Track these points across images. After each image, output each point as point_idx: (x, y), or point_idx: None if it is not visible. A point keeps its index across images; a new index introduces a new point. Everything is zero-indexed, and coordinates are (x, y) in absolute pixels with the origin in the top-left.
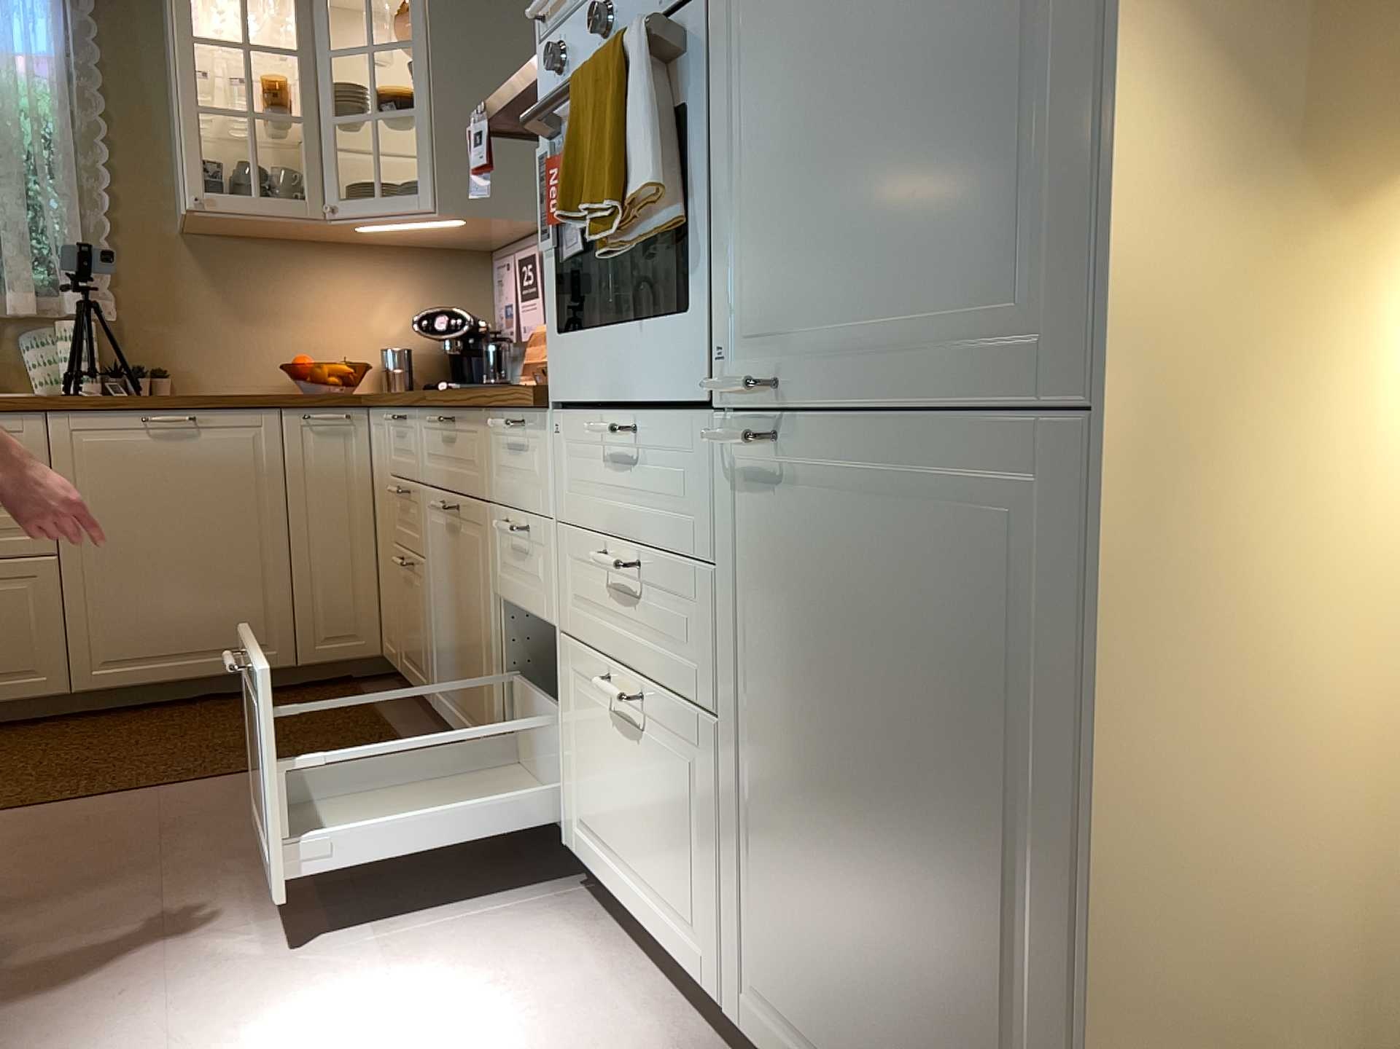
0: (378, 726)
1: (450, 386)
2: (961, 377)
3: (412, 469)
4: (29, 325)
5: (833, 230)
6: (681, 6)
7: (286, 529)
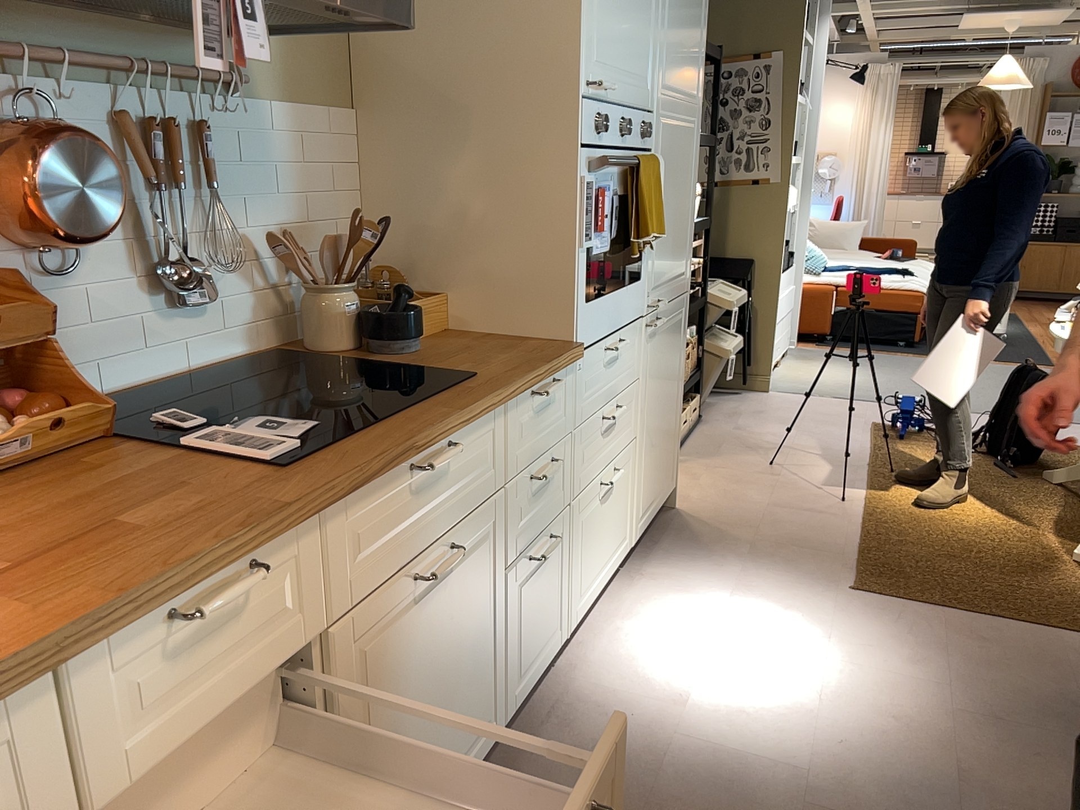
0: None
1: None
2: (679, 288)
3: (279, 645)
4: None
5: (668, 251)
6: (645, 150)
7: None
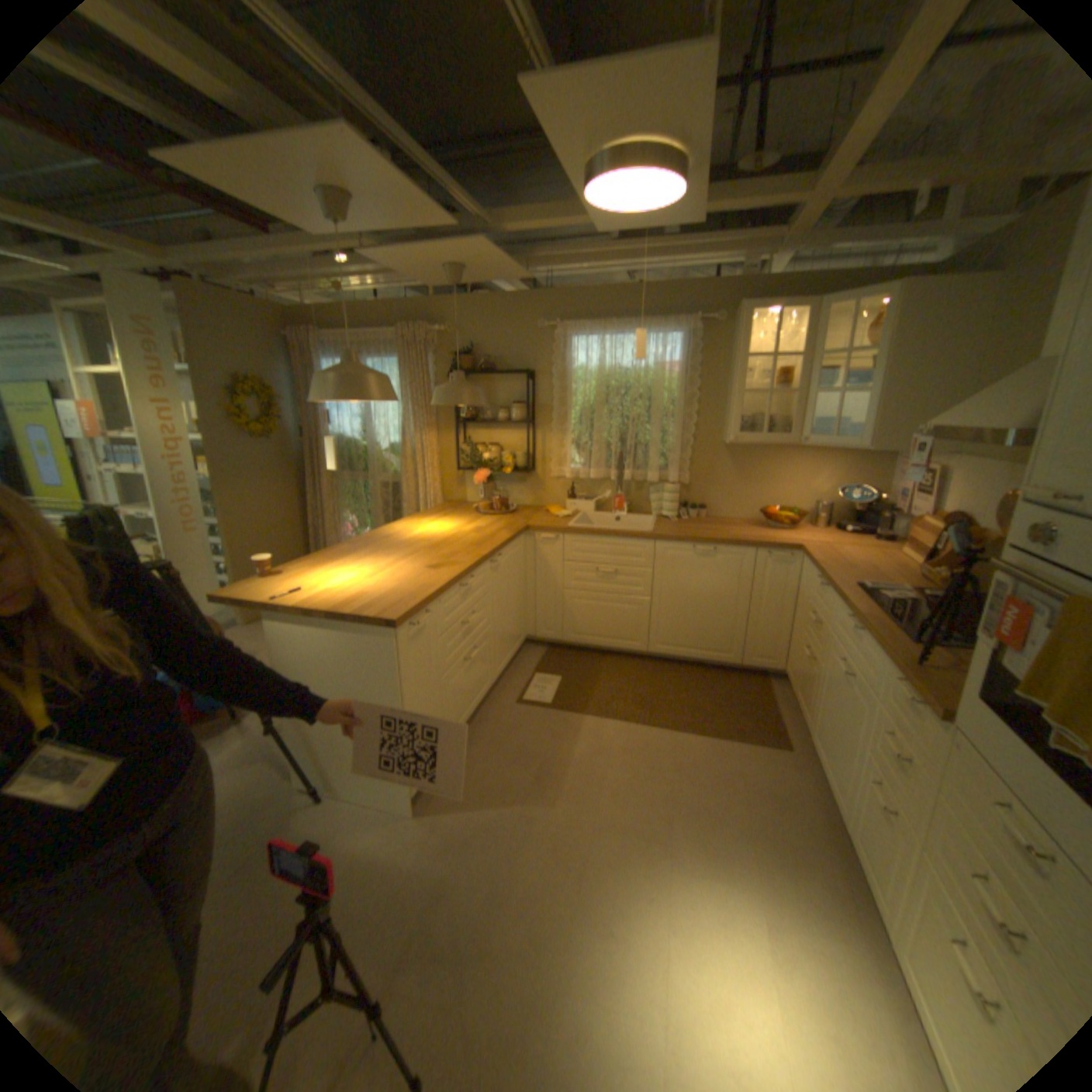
0: (778, 726)
1: (854, 531)
2: None
3: (826, 616)
4: (653, 483)
5: None
6: None
7: (748, 604)
